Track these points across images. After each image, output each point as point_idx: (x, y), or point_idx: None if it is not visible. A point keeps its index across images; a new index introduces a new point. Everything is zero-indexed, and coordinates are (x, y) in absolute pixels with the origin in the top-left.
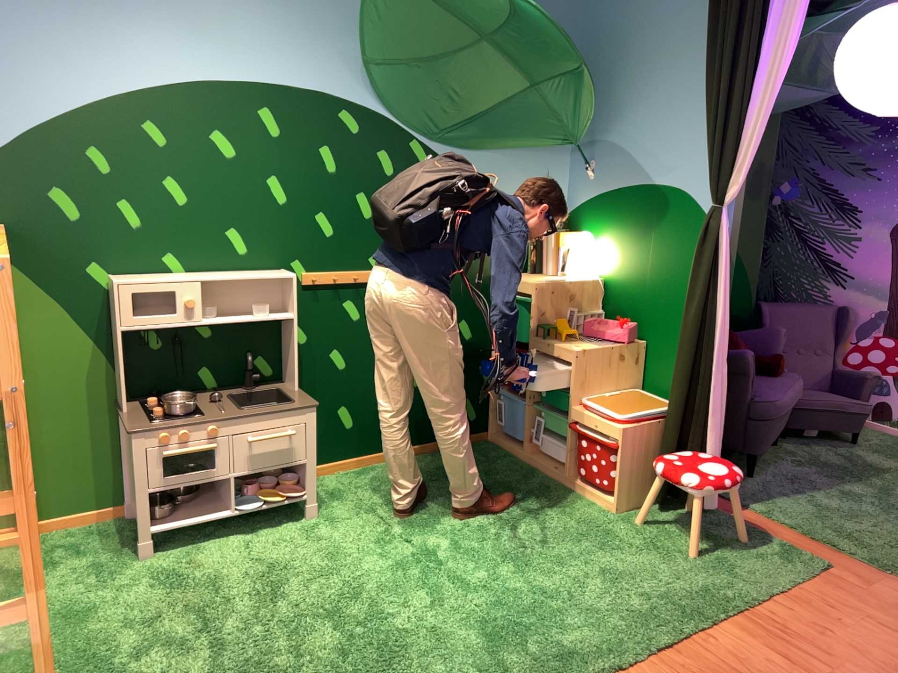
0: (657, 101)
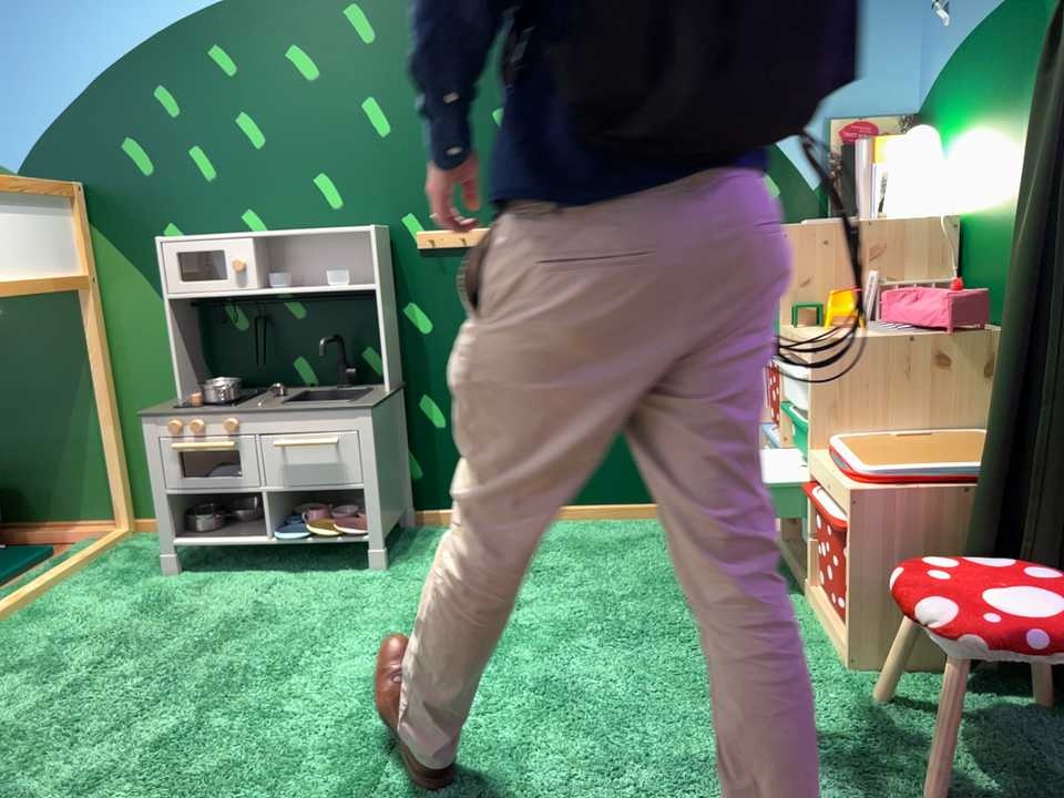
0: None
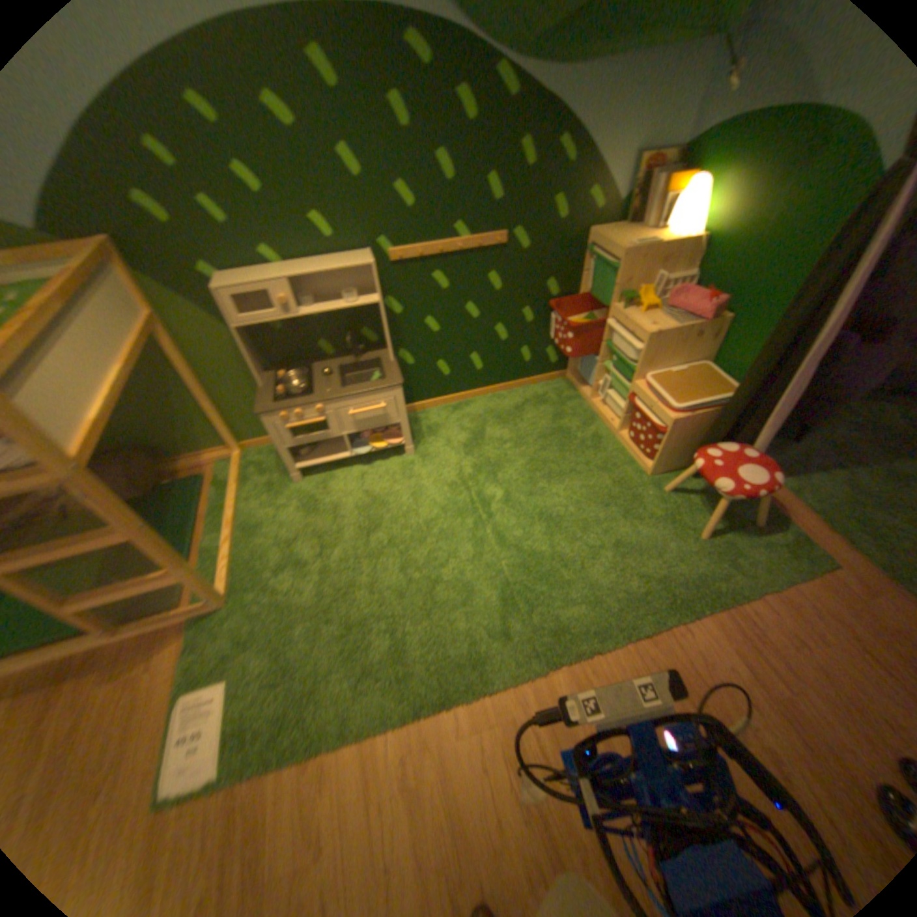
0: None
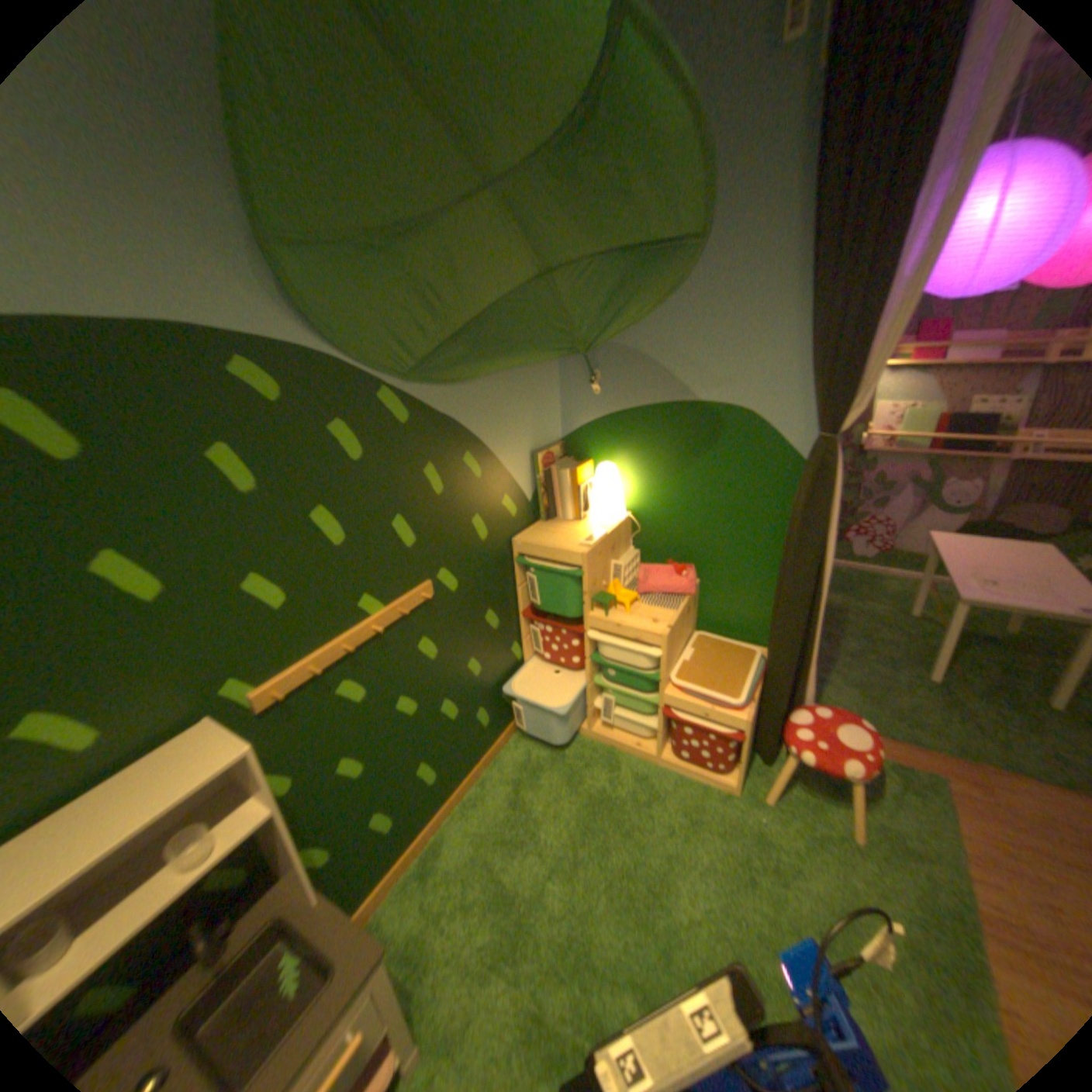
0: (708, 281)
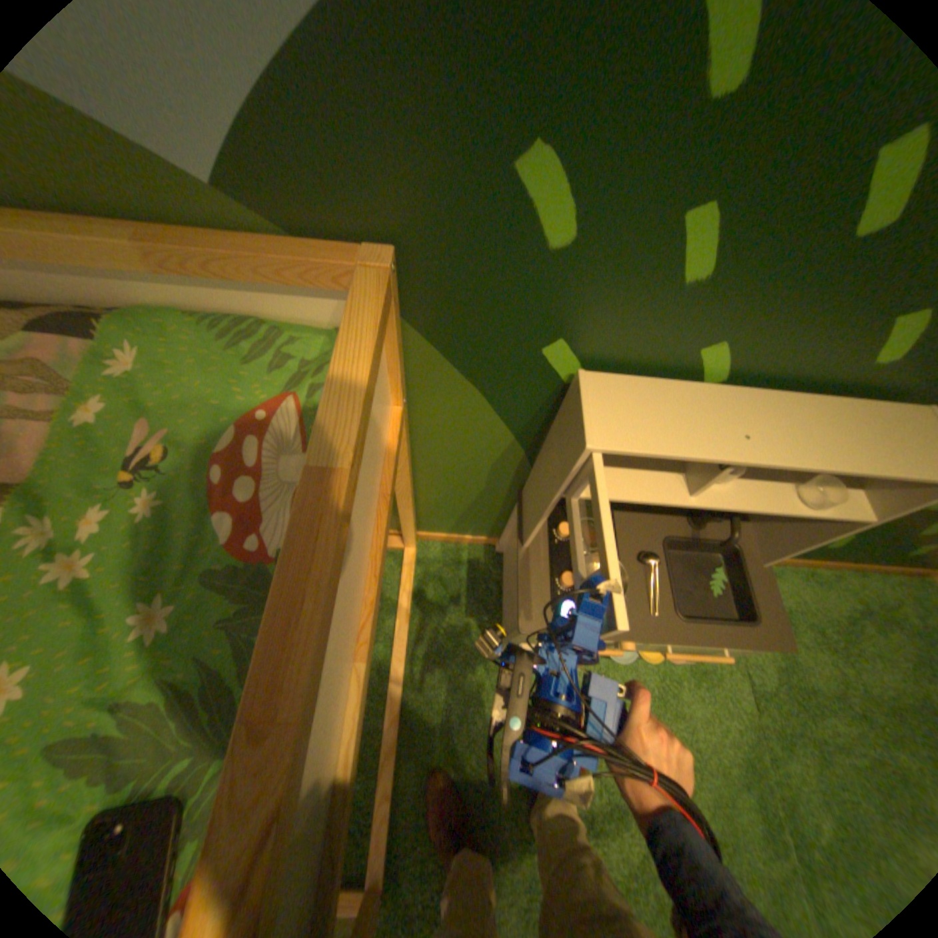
0: None
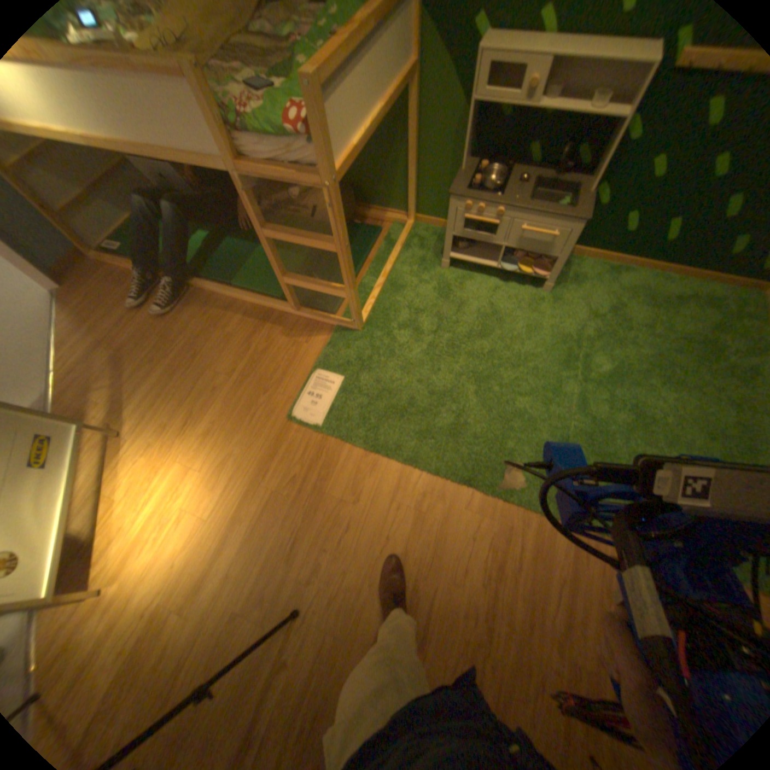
0: None
